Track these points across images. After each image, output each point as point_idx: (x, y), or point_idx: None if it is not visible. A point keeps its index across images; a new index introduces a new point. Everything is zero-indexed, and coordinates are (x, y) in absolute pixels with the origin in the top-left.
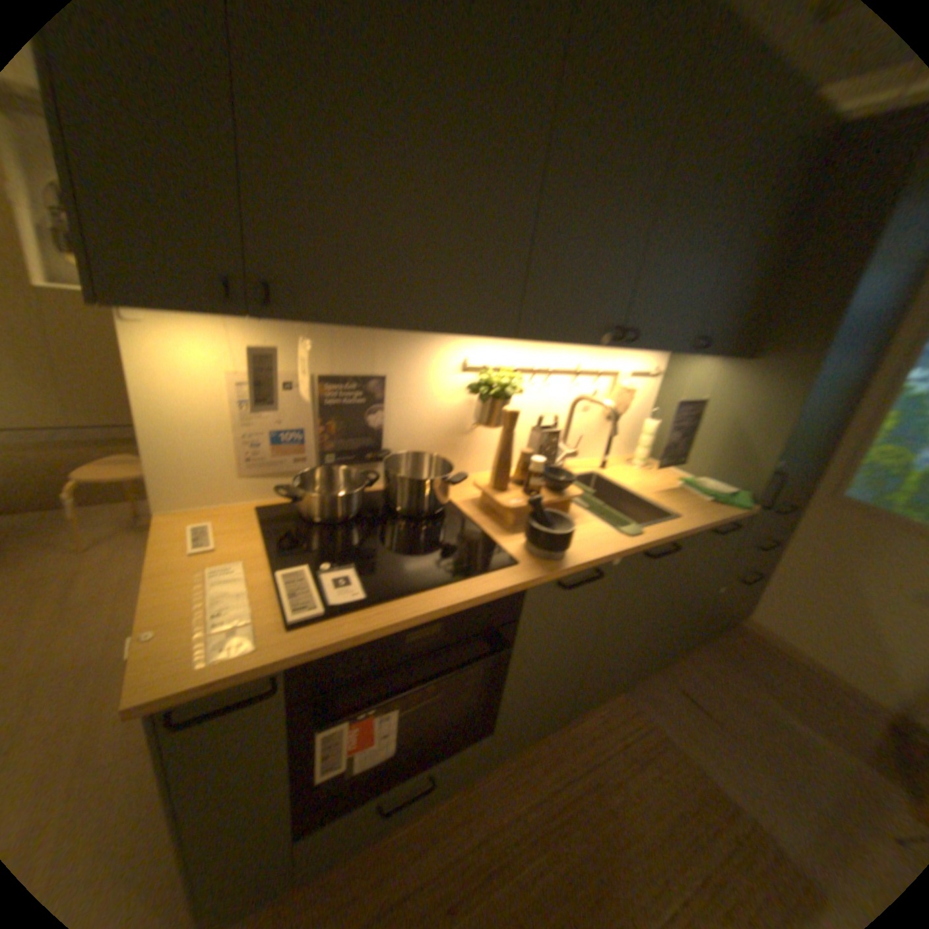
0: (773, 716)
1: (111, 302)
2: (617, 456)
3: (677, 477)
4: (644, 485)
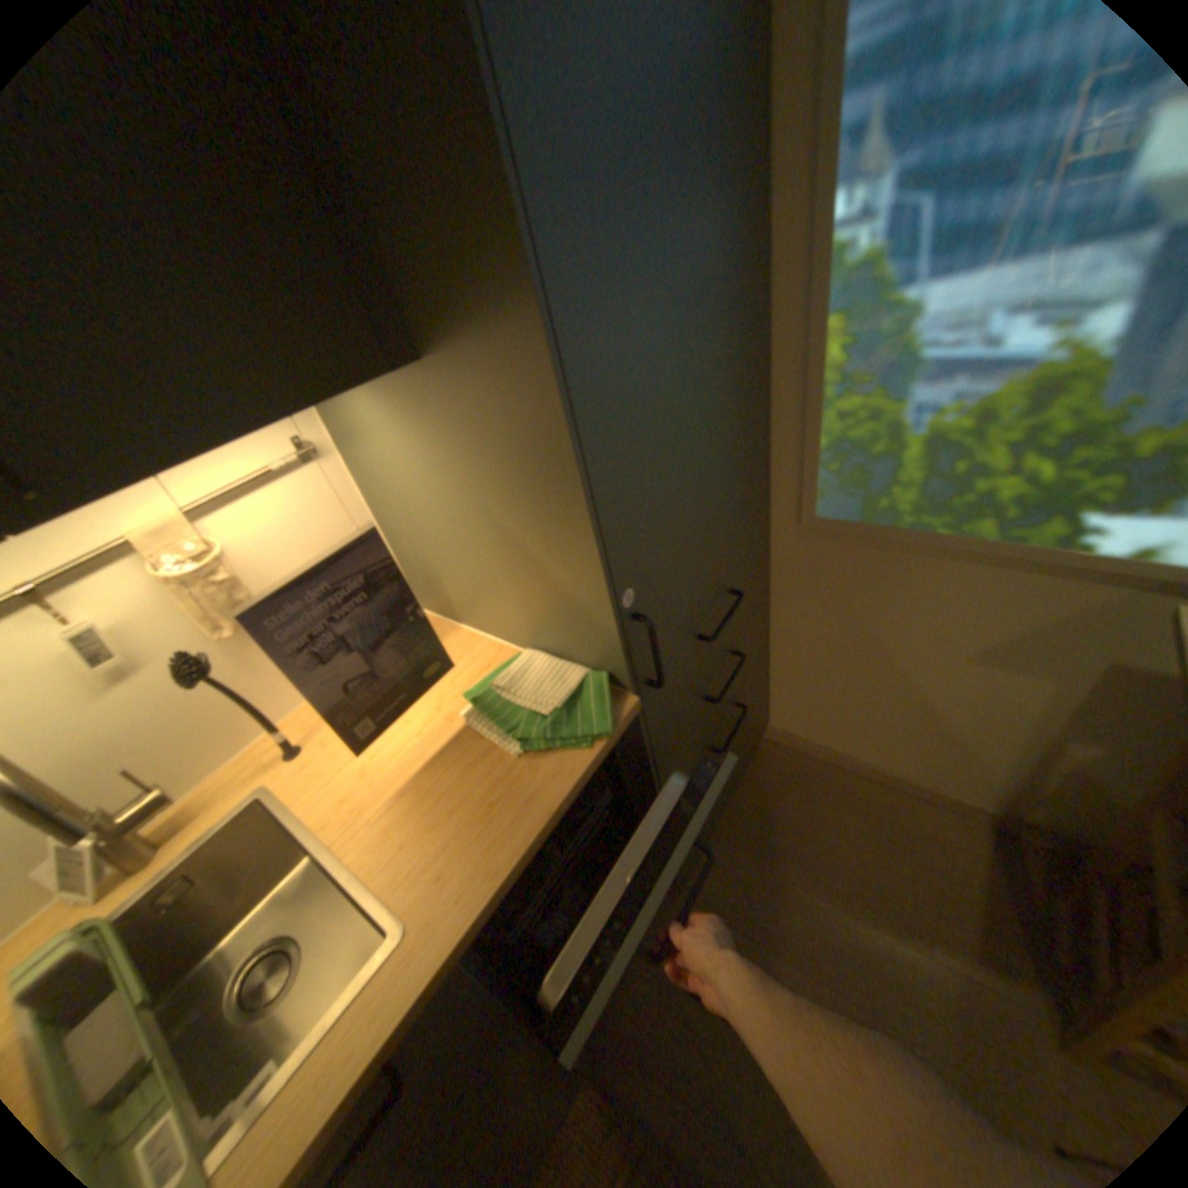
0: (830, 944)
1: None
2: None
3: (470, 680)
4: (371, 780)
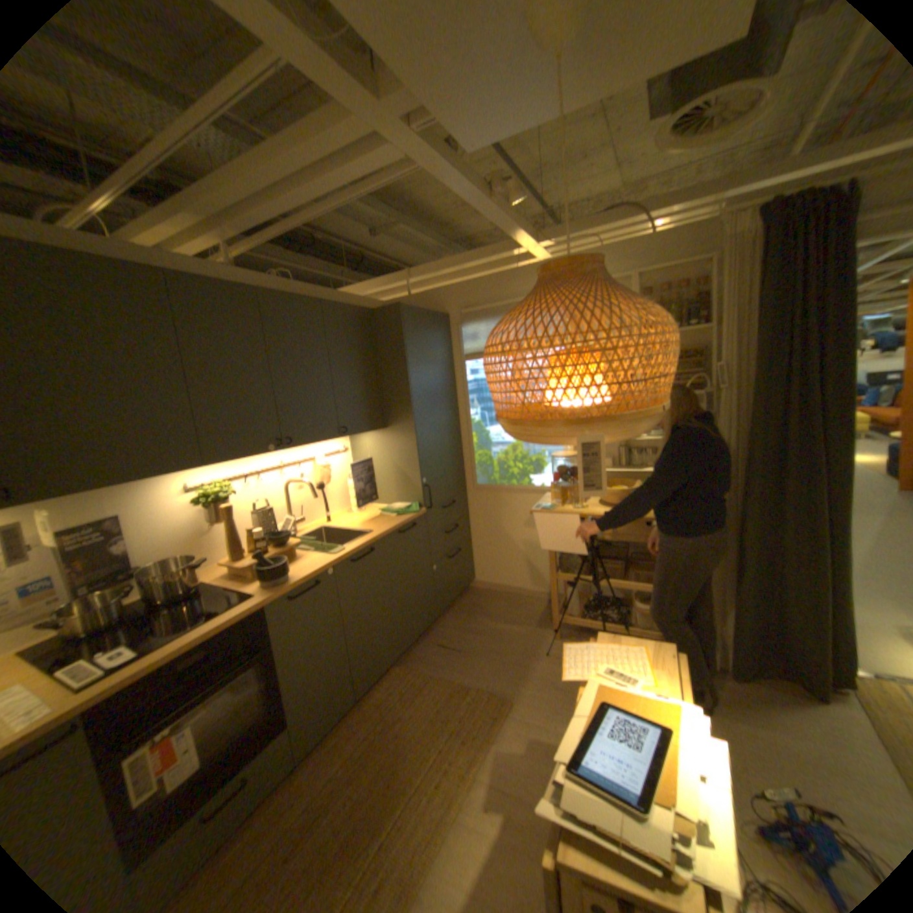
0: (489, 630)
1: None
2: (341, 511)
3: (378, 510)
4: (355, 522)
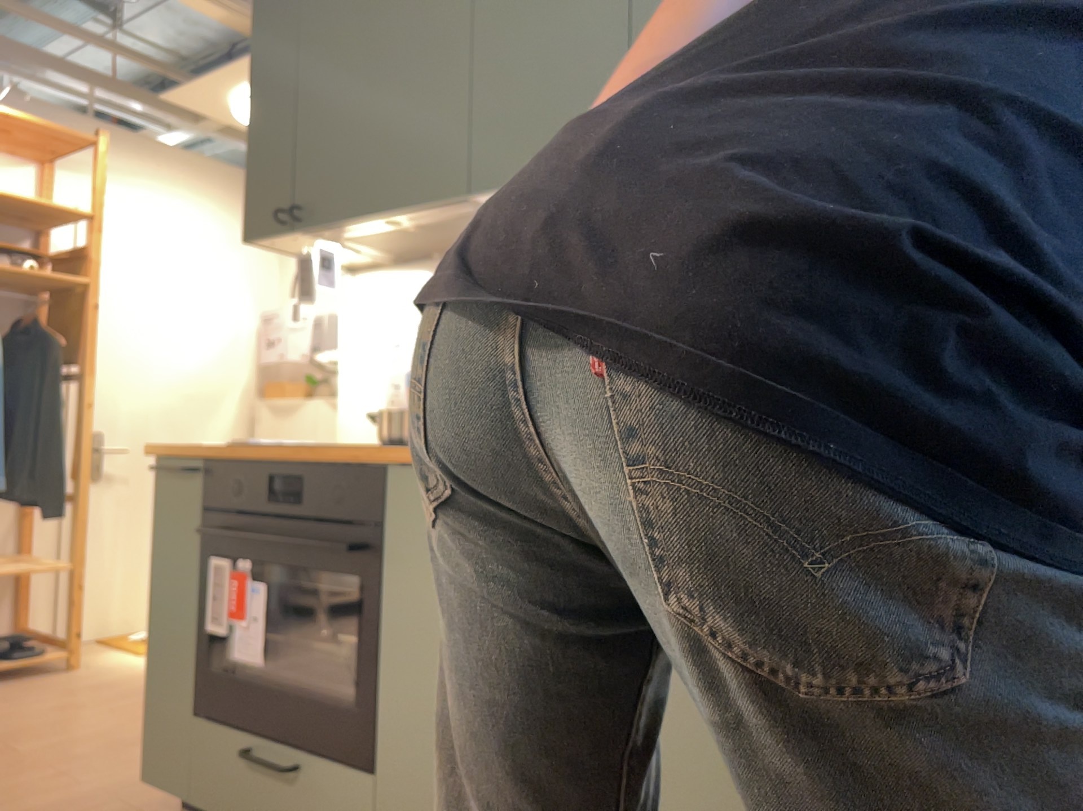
0: None
1: (258, 245)
2: None
3: None
4: None
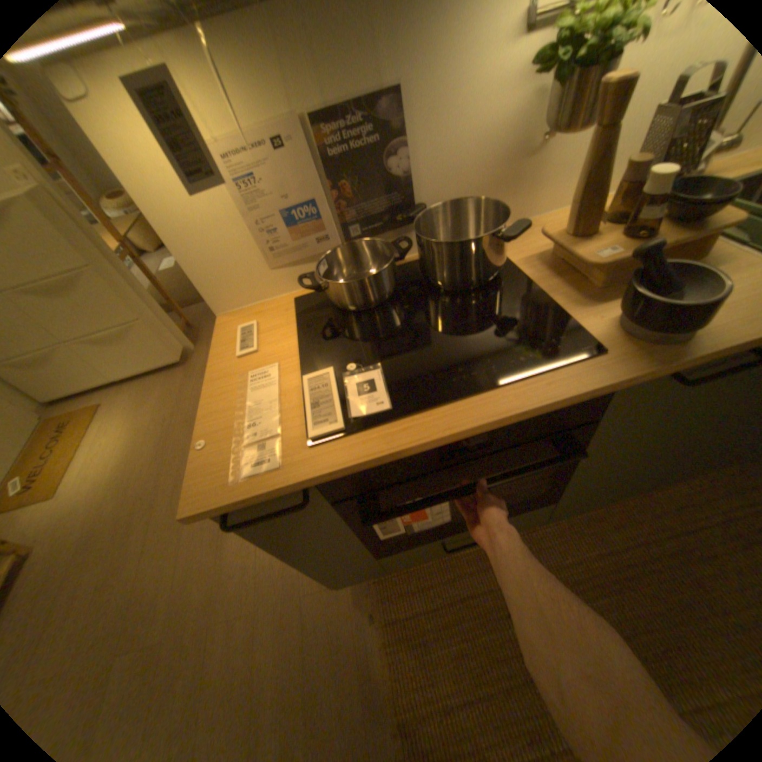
0: None
1: None
2: None
3: None
4: None
